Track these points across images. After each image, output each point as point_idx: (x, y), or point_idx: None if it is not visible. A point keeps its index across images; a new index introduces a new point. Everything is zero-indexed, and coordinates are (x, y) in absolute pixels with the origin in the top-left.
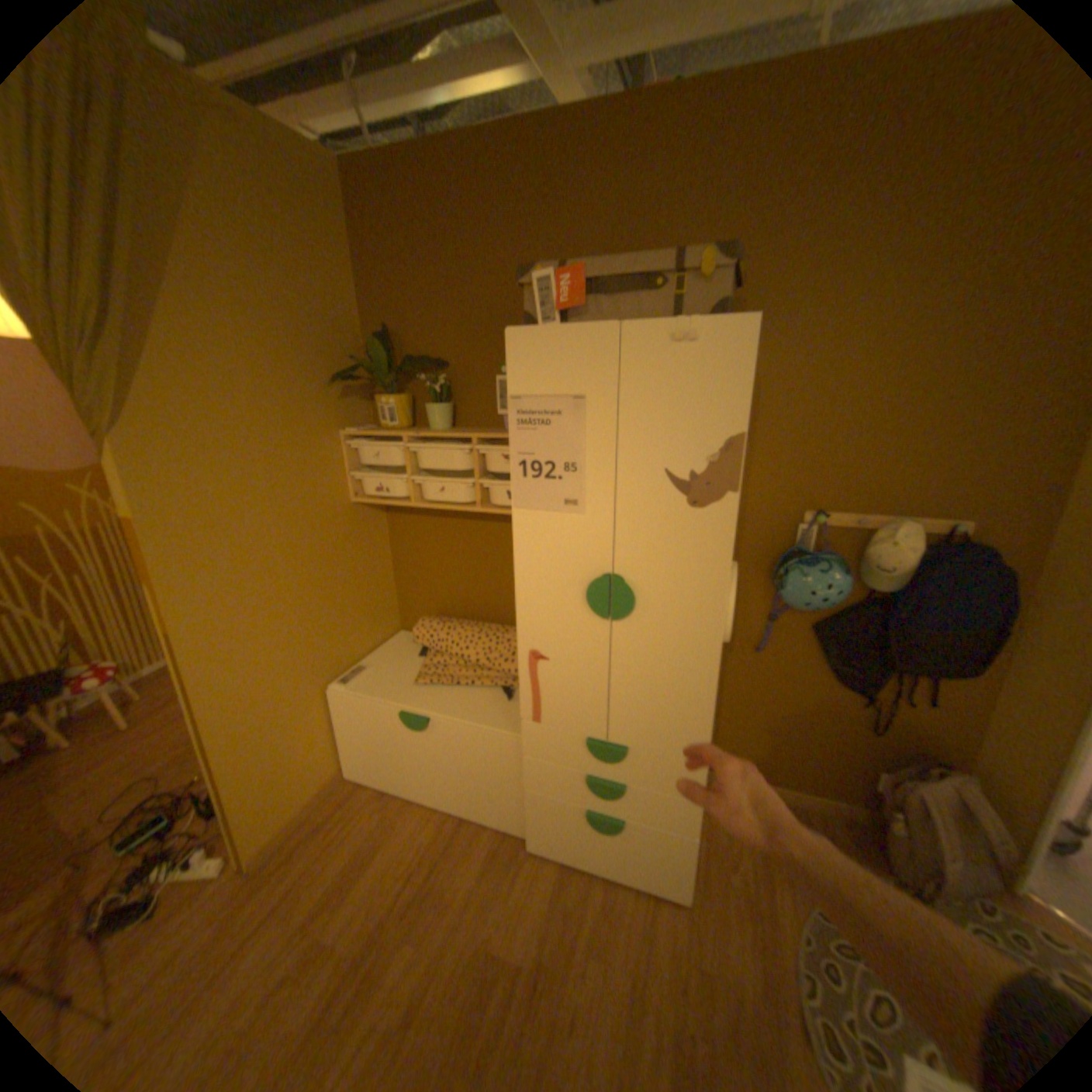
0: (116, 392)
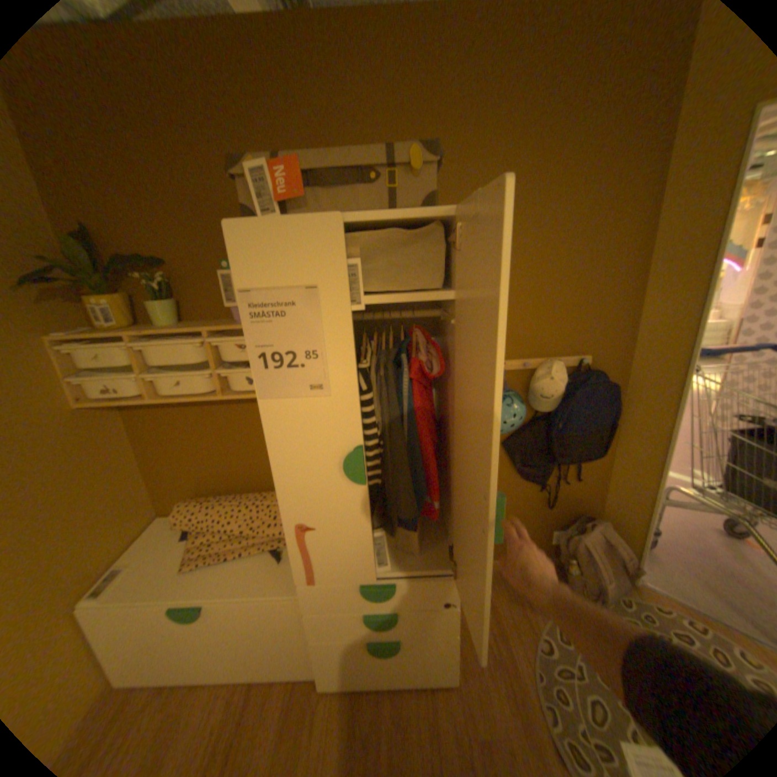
0: None
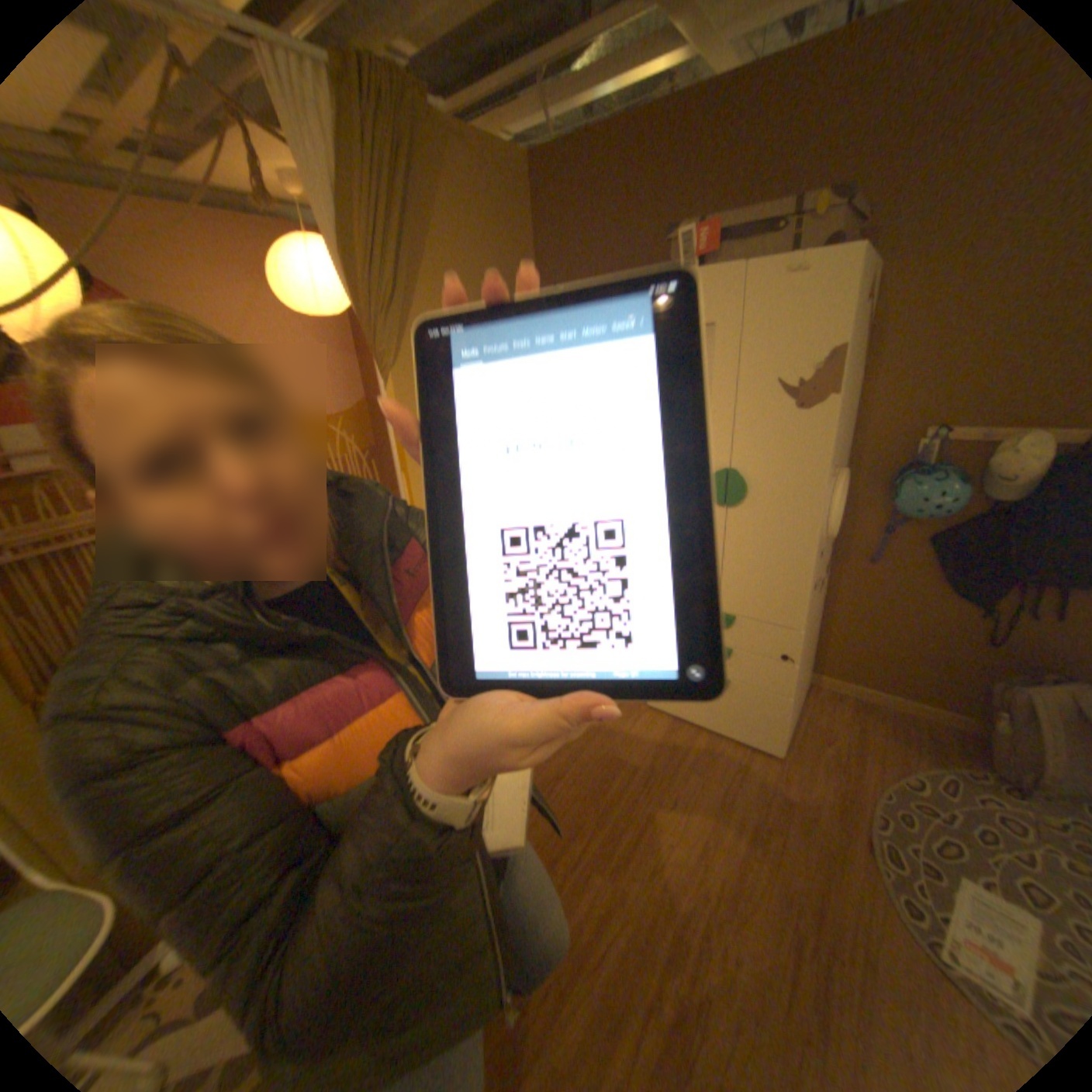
0: (395, 343)
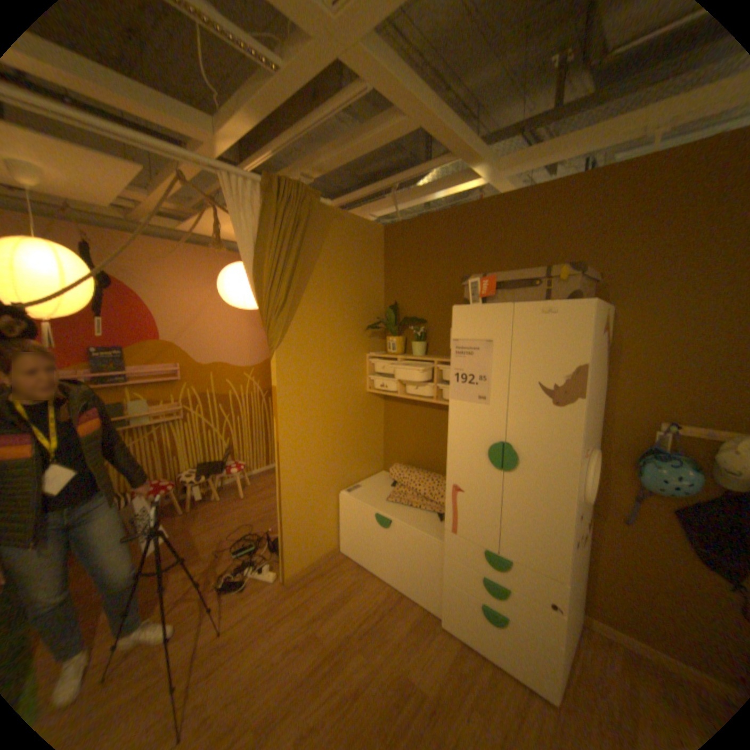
0: (281, 333)
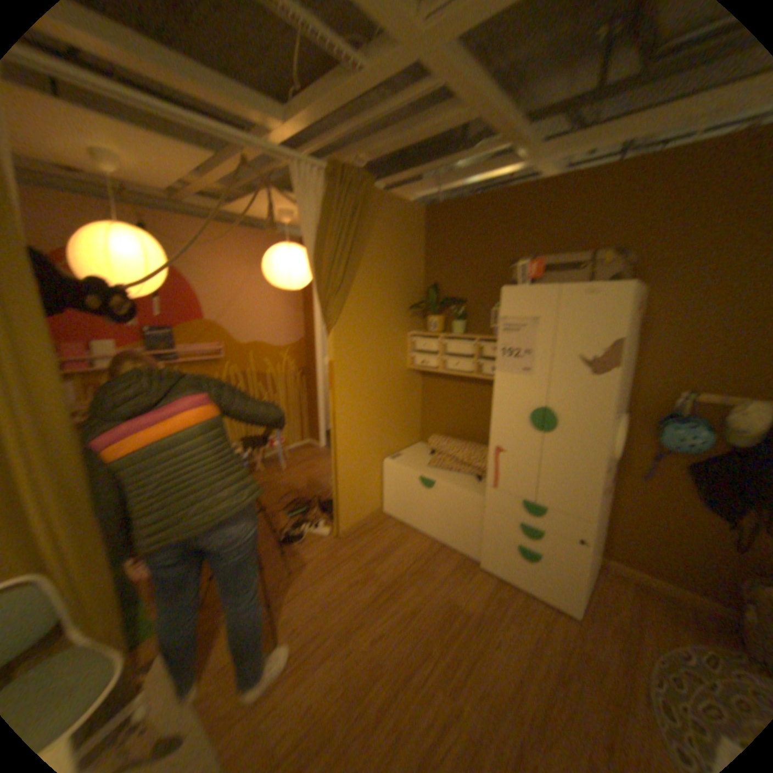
0: (338, 311)
